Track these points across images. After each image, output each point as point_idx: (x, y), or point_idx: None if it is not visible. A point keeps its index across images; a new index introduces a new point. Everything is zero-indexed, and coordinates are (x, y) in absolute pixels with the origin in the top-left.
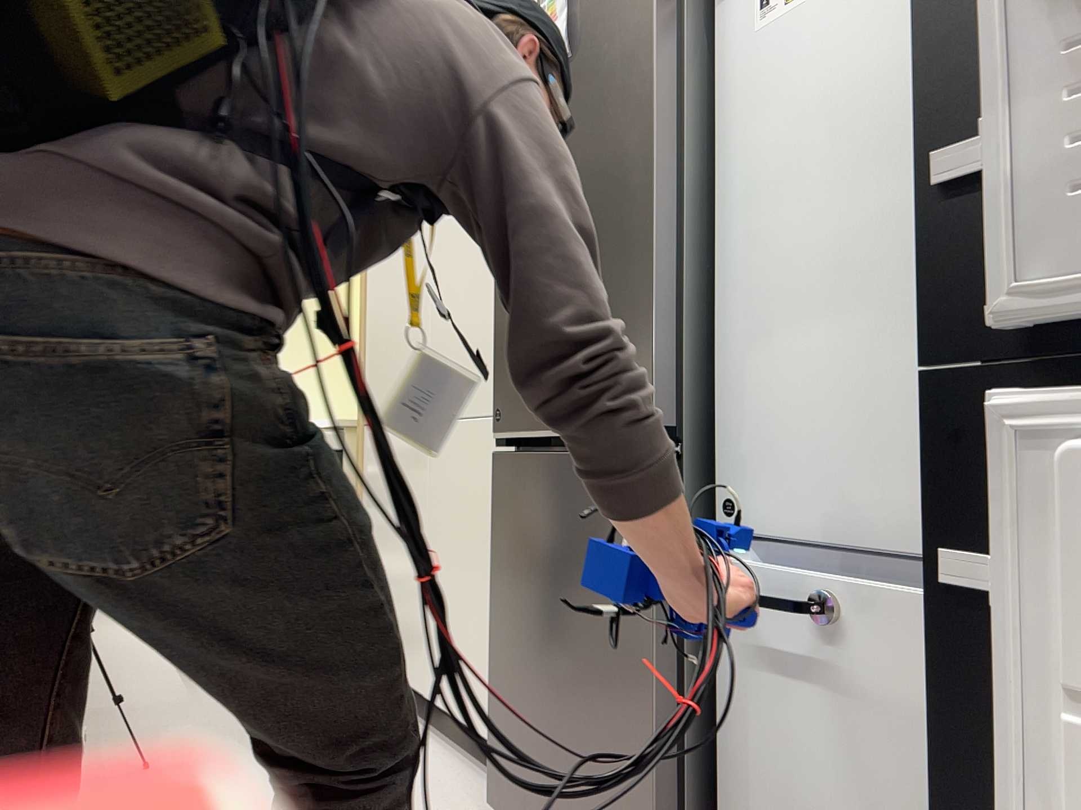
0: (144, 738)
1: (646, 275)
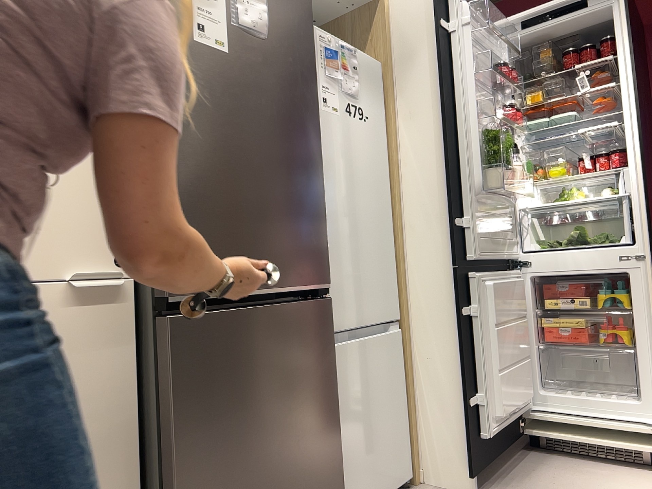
0: None
1: (320, 203)
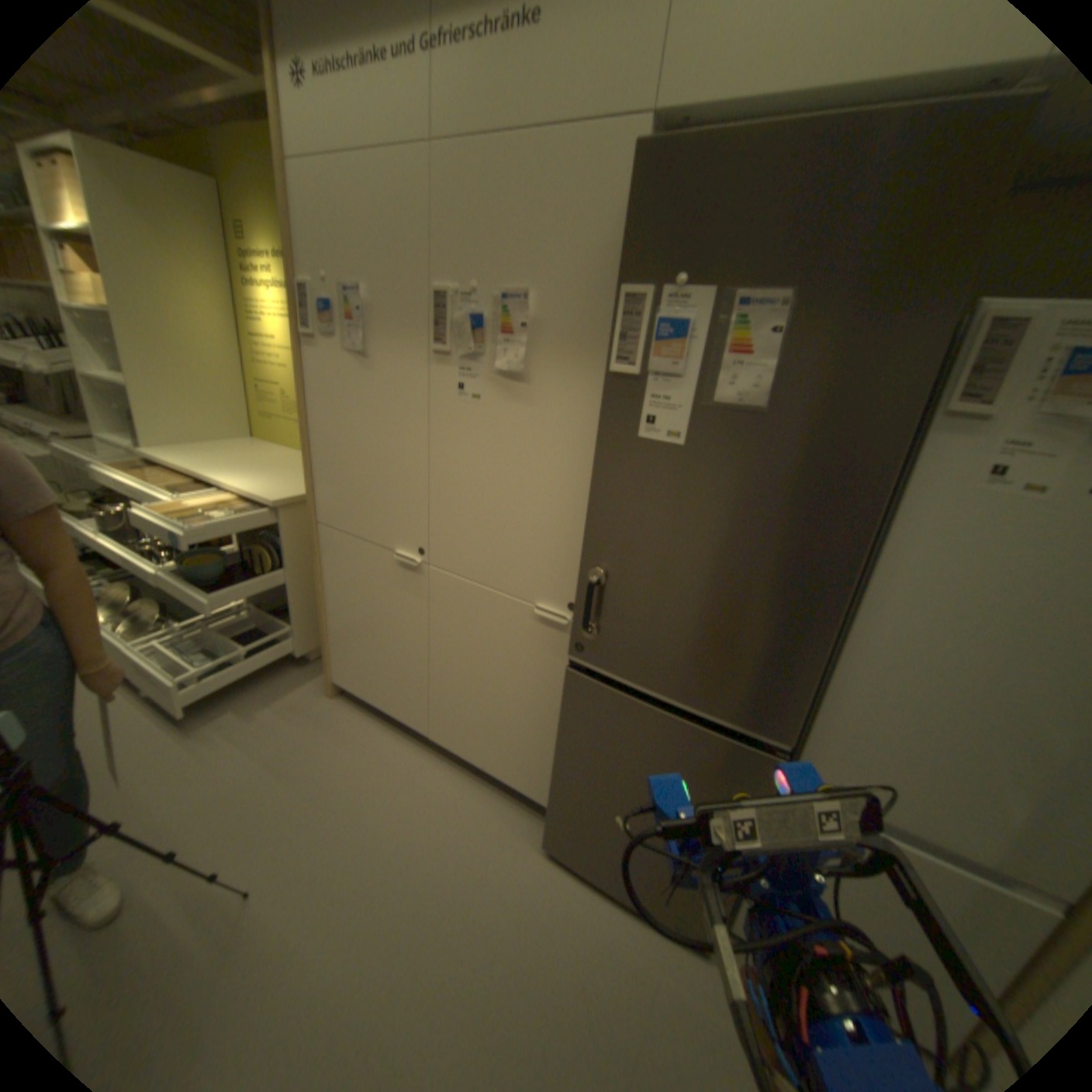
0: (203, 843)
1: (813, 649)
